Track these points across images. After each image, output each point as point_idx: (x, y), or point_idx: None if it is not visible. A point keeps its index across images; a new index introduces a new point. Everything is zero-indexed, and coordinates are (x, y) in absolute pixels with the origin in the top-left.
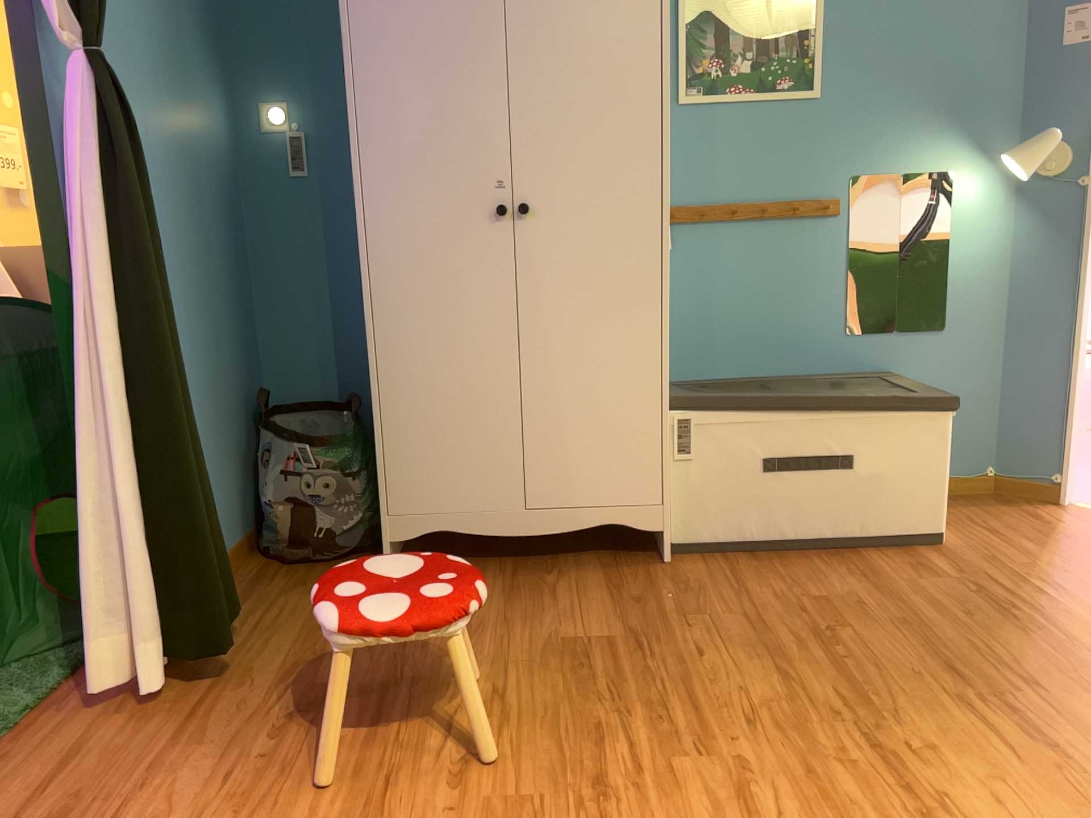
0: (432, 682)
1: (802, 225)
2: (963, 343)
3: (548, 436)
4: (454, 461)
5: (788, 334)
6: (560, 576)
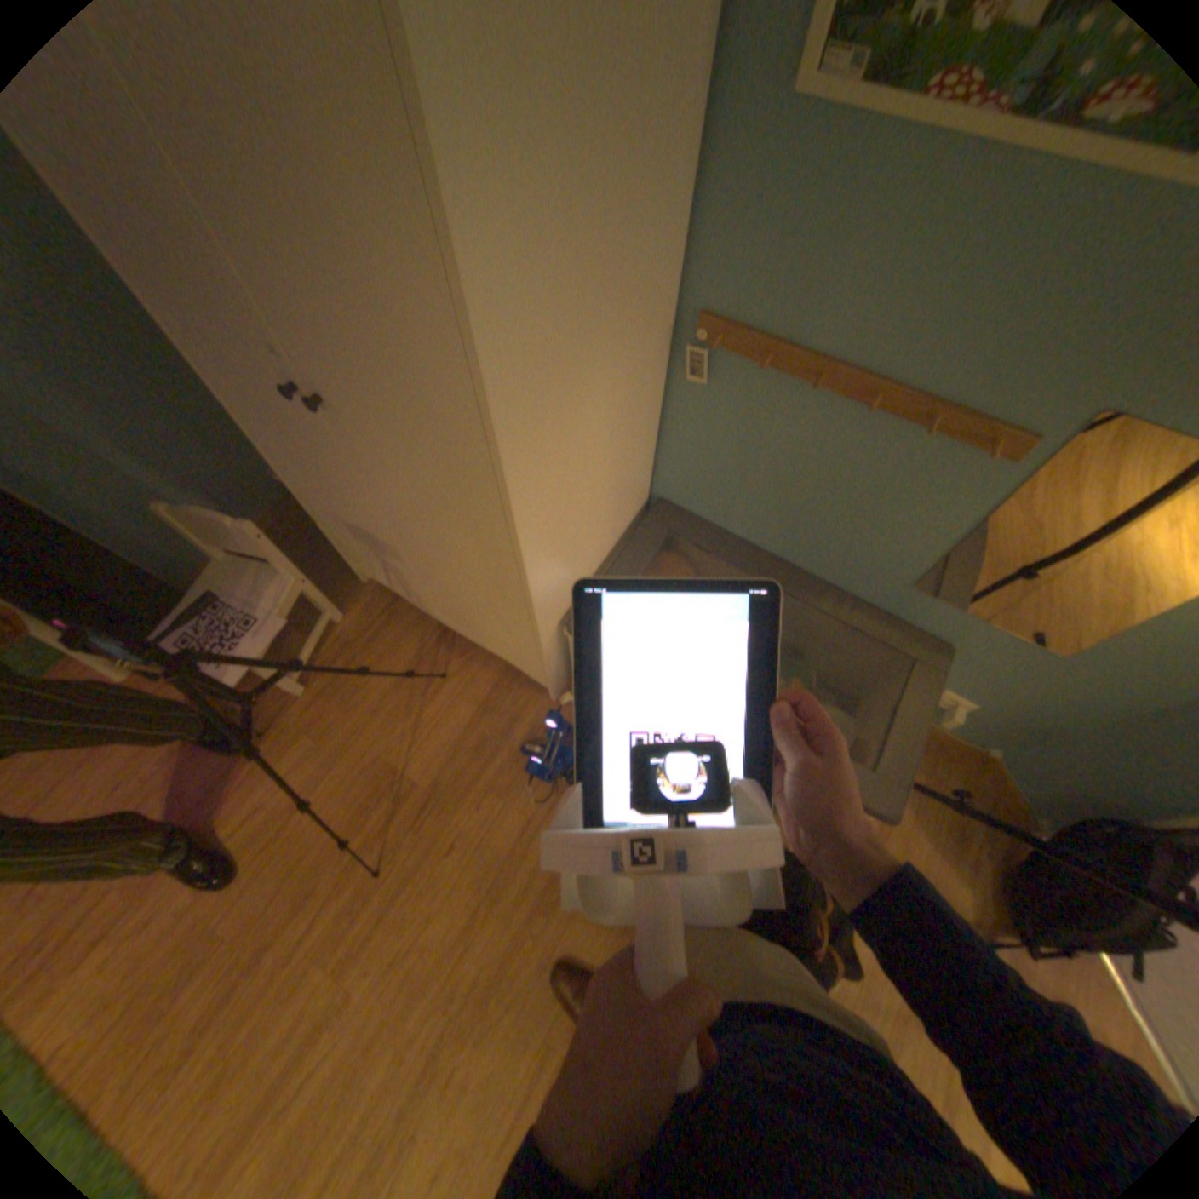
0: (279, 771)
1: (941, 445)
2: (1083, 683)
3: (454, 589)
4: (380, 564)
5: (835, 550)
6: (466, 673)
